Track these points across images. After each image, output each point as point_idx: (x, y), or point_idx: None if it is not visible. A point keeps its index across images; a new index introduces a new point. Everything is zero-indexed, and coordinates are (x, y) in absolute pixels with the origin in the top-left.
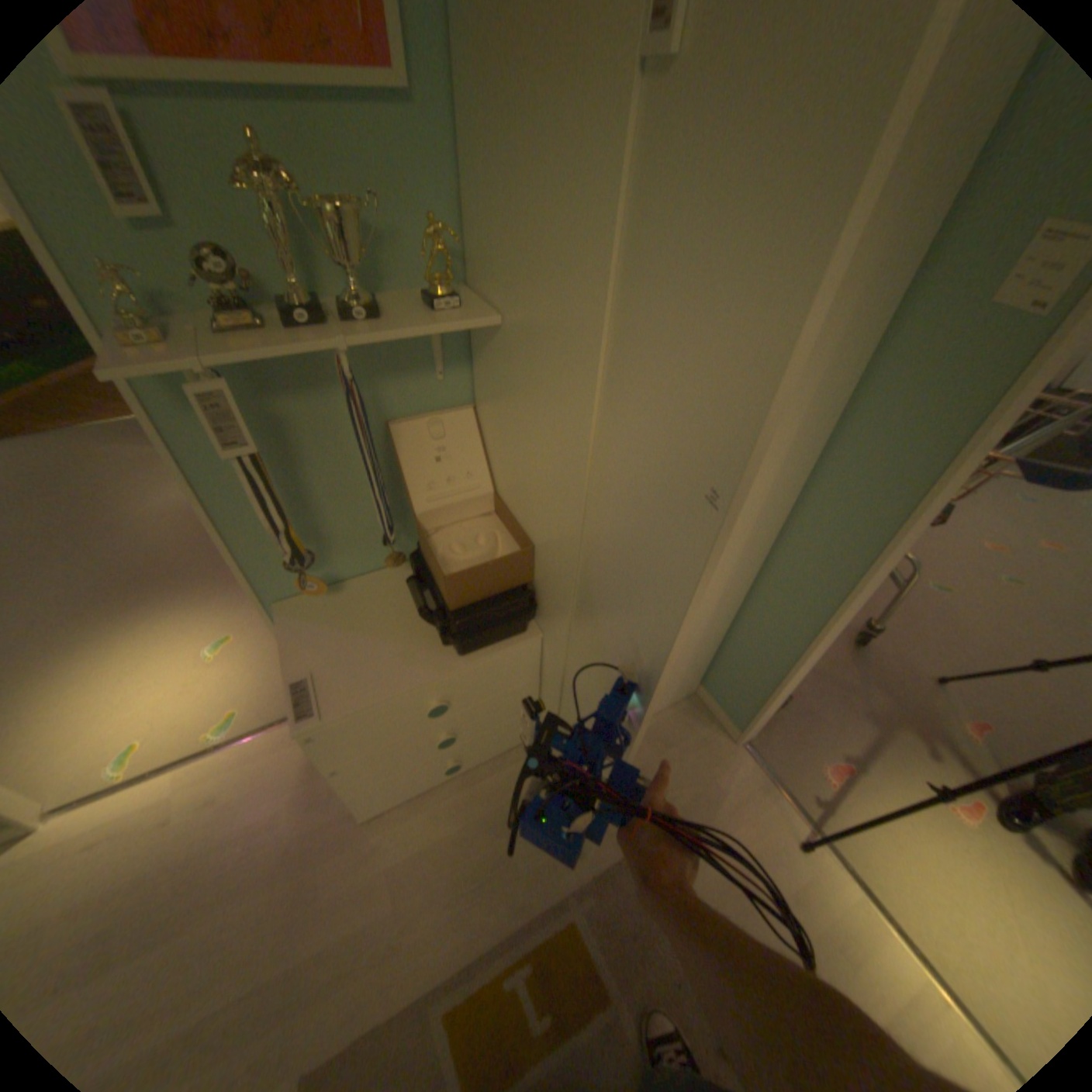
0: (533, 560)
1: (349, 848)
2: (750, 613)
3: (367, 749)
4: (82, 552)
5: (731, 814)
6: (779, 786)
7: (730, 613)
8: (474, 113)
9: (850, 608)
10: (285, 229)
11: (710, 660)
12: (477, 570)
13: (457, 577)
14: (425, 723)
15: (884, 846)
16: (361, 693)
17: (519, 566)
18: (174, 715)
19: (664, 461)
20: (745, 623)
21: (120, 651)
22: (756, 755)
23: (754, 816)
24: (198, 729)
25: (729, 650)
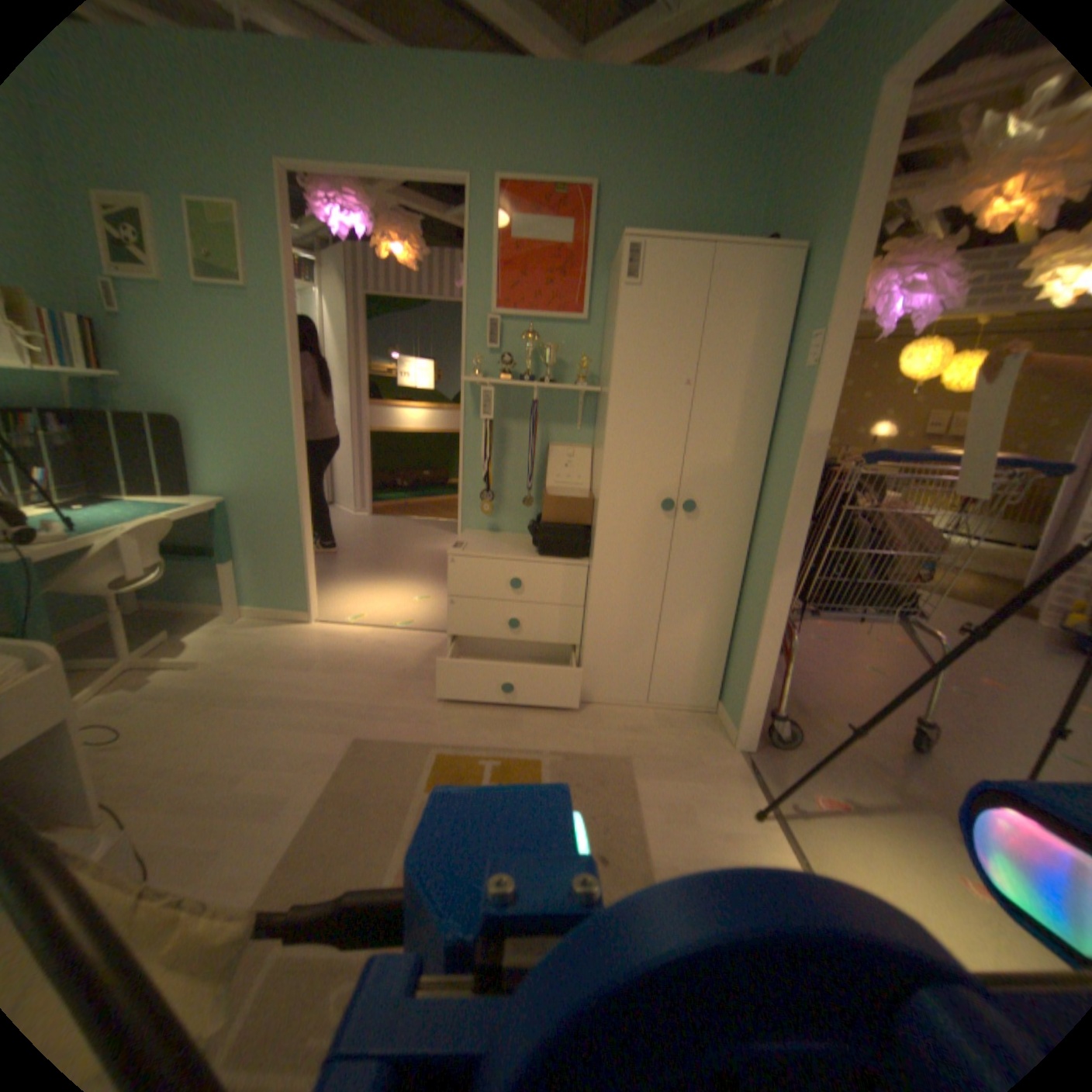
0: (591, 511)
1: (434, 683)
2: (744, 609)
3: (472, 596)
4: (386, 555)
5: (701, 777)
6: (759, 784)
7: (727, 605)
8: (607, 328)
9: (780, 564)
10: (532, 361)
11: (725, 671)
12: (558, 500)
13: (547, 499)
14: (506, 599)
15: (851, 861)
16: (483, 553)
17: (582, 510)
18: (386, 614)
19: (642, 429)
20: (742, 620)
21: (379, 588)
22: (752, 768)
23: (721, 787)
24: (393, 621)
25: (735, 654)
